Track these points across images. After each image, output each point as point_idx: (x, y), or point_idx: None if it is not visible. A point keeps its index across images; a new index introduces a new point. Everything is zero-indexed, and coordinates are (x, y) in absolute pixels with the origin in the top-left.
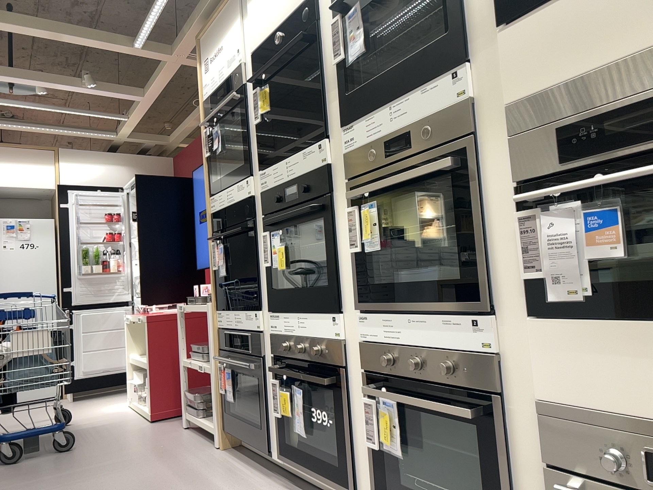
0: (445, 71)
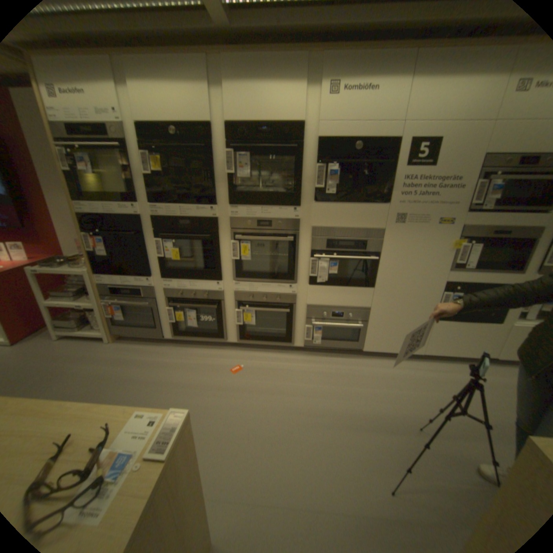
0: (291, 207)
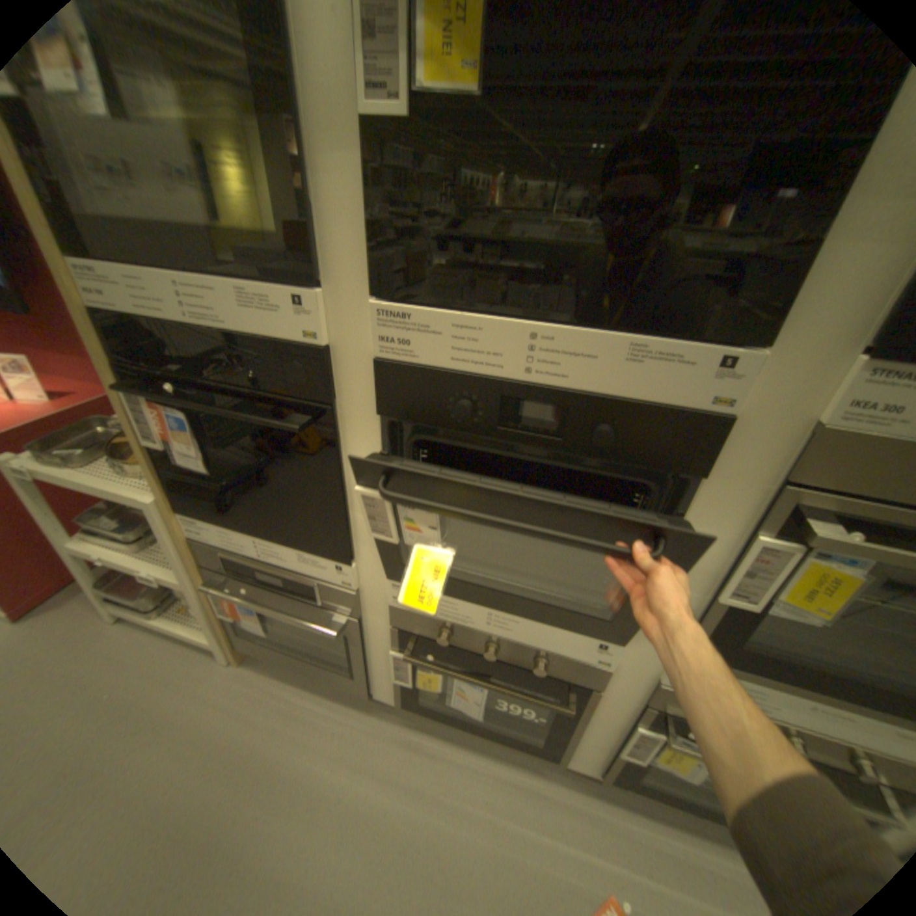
0: None
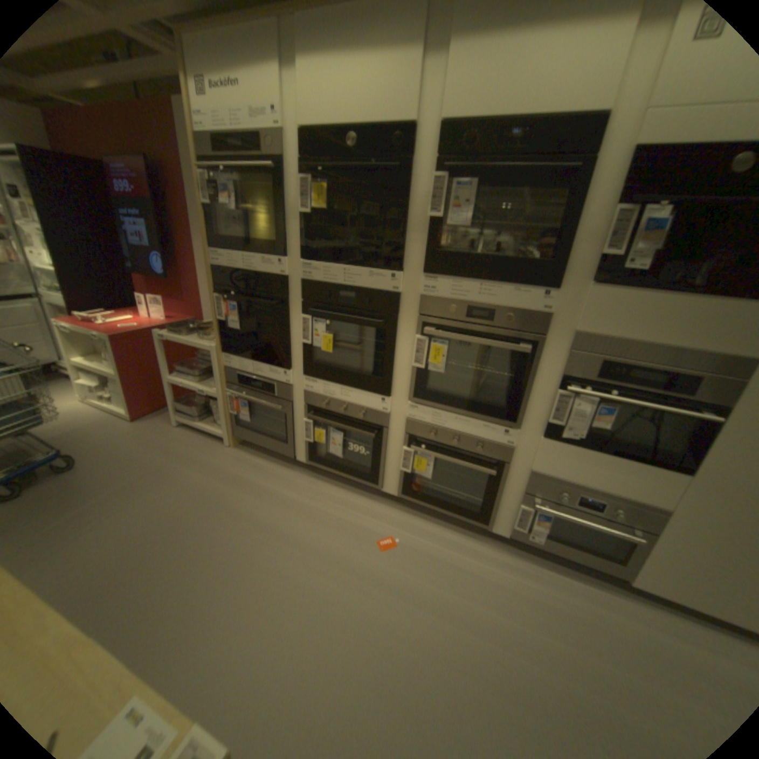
0: (541, 288)
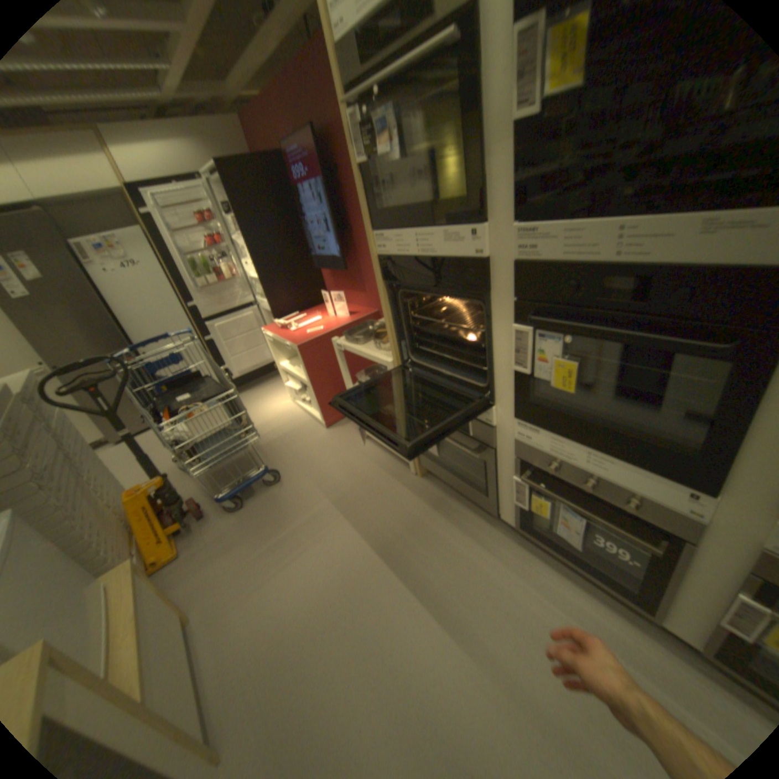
0: None
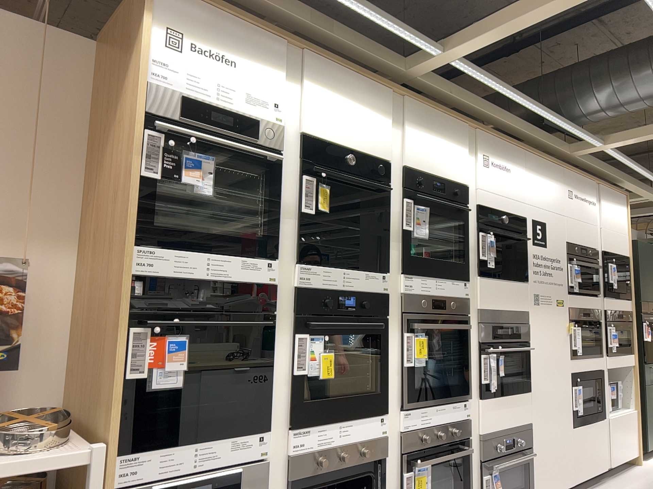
0: (457, 279)
